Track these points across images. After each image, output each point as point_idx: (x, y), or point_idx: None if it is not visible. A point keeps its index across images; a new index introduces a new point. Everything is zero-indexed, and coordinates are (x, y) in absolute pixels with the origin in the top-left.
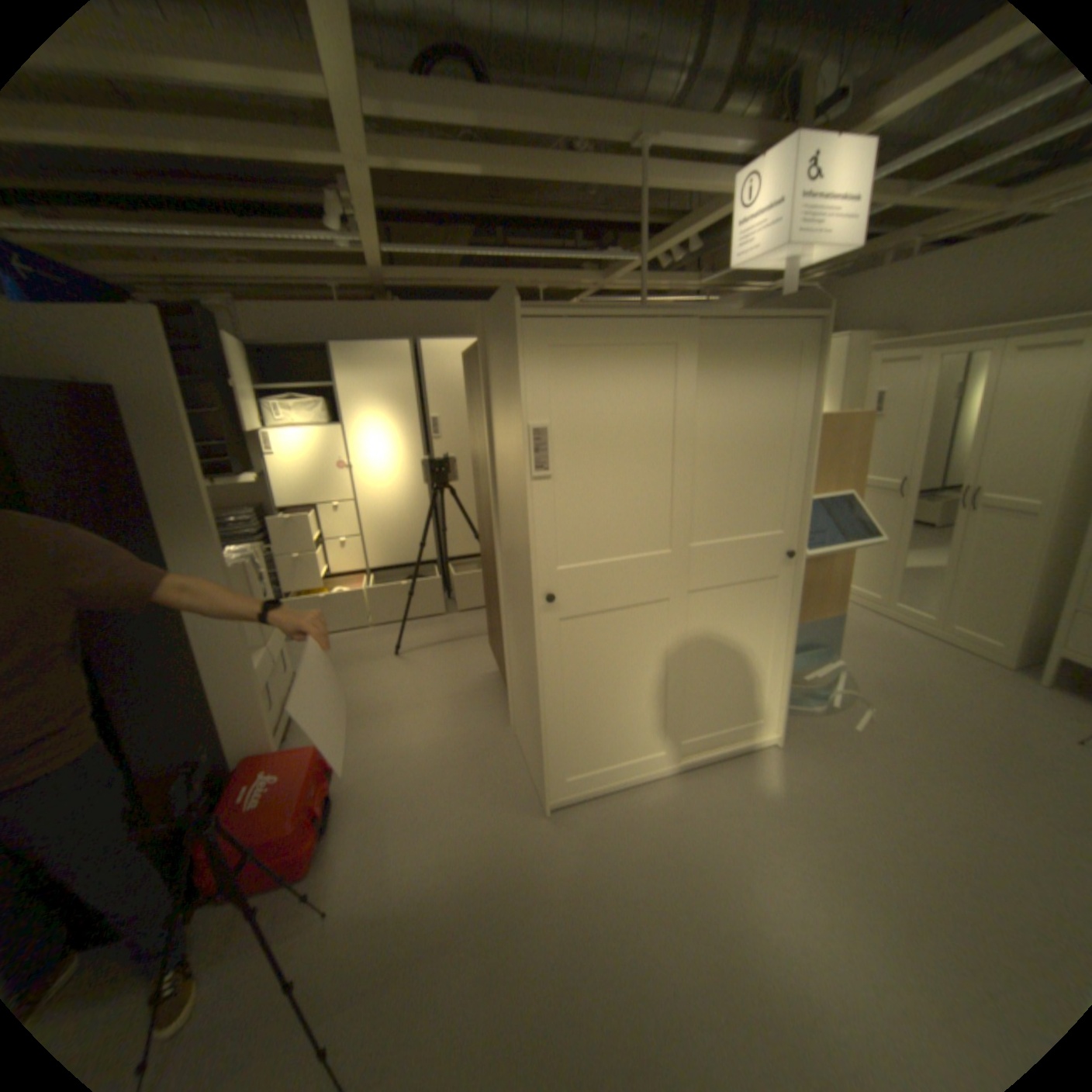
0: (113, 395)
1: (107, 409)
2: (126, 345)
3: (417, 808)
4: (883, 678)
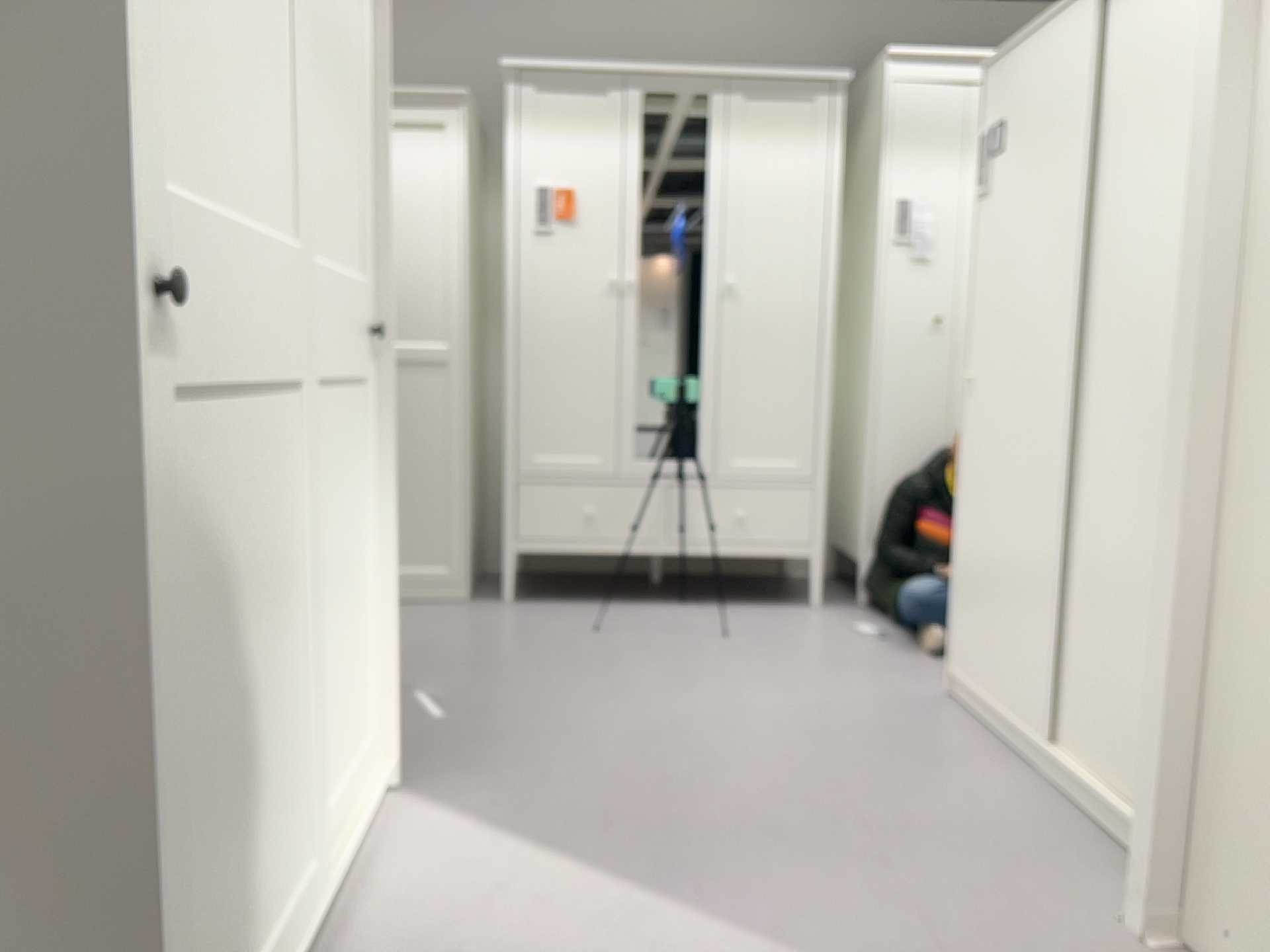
0: None
1: None
2: None
3: None
4: None
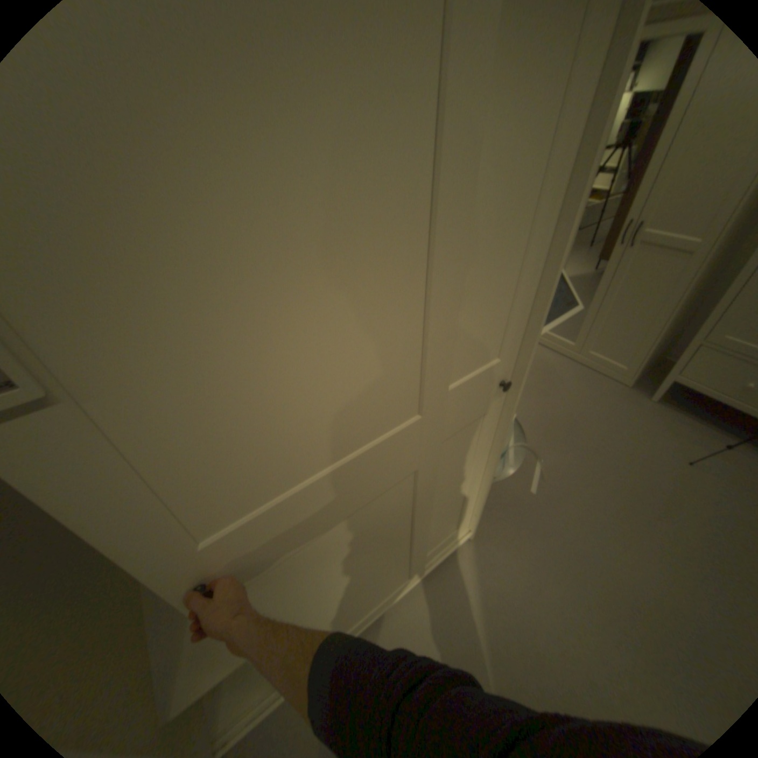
0: None
1: None
2: None
3: None
4: (541, 415)
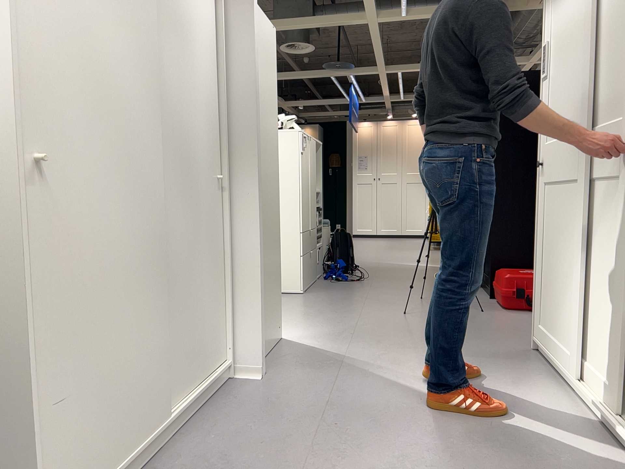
0: None
1: None
2: None
3: None
4: None
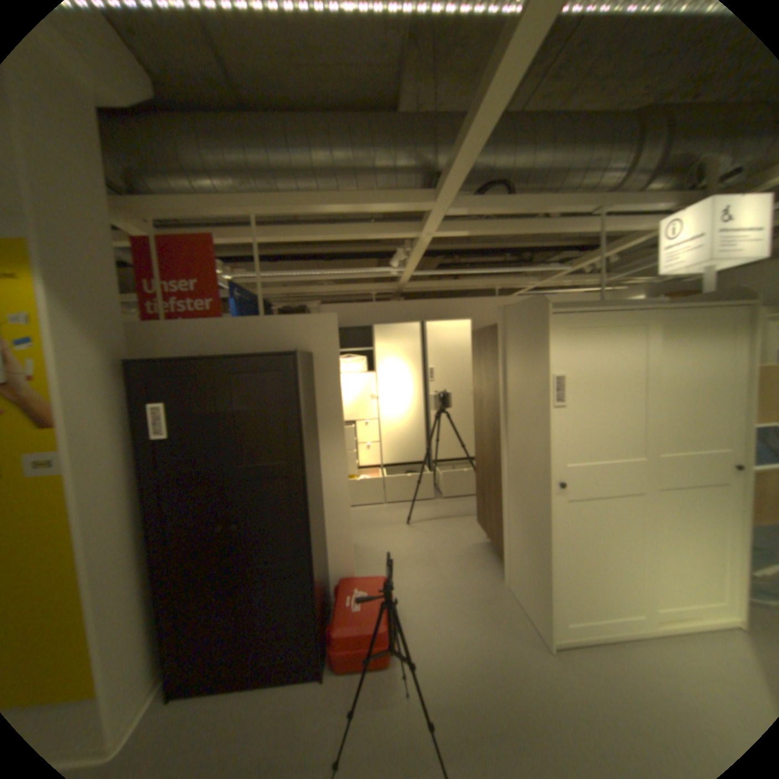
0: (313, 358)
1: (312, 365)
2: (322, 333)
3: (452, 633)
4: None
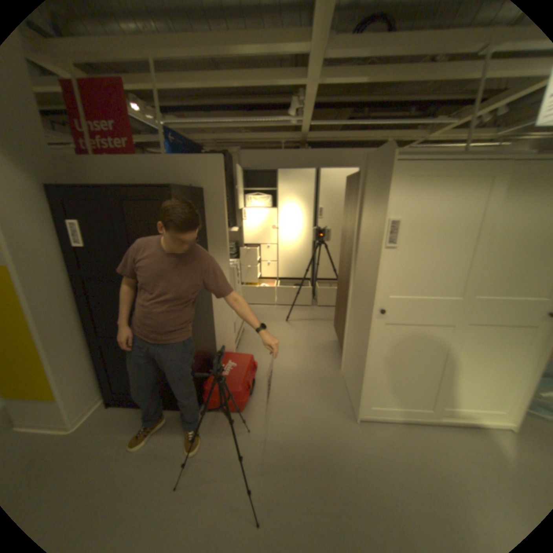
0: (202, 192)
1: (200, 198)
2: (209, 171)
3: (292, 397)
4: None
